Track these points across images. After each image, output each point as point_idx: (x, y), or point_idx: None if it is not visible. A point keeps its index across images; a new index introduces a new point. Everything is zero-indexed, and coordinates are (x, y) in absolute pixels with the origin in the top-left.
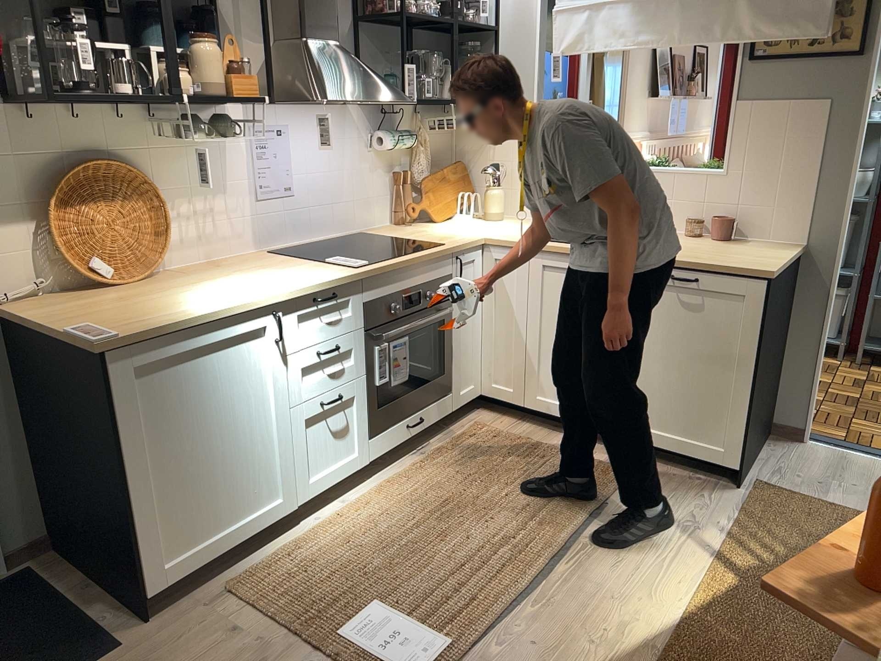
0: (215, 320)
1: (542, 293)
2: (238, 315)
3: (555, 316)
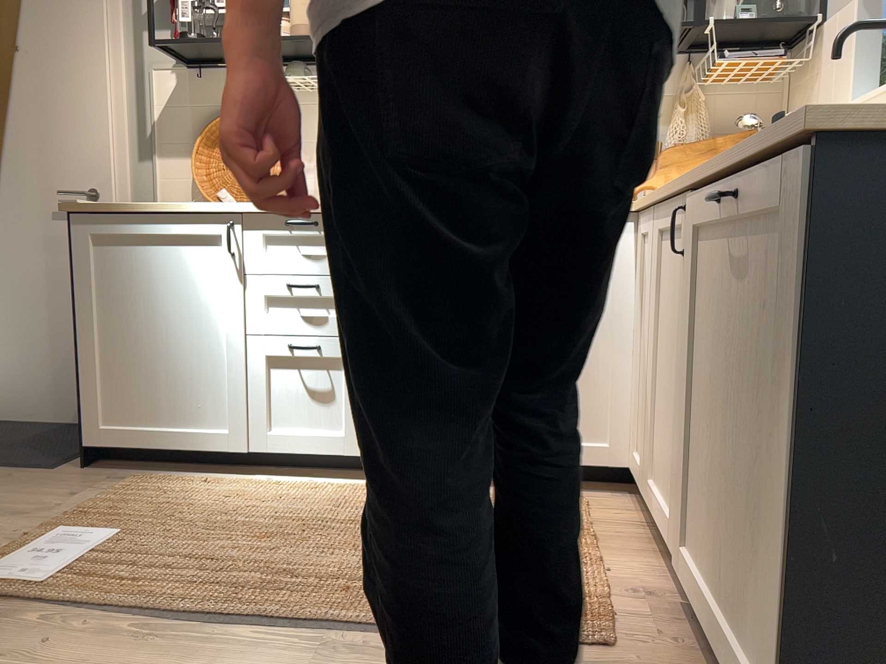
0: (167, 214)
1: (660, 285)
2: (189, 214)
3: (667, 326)
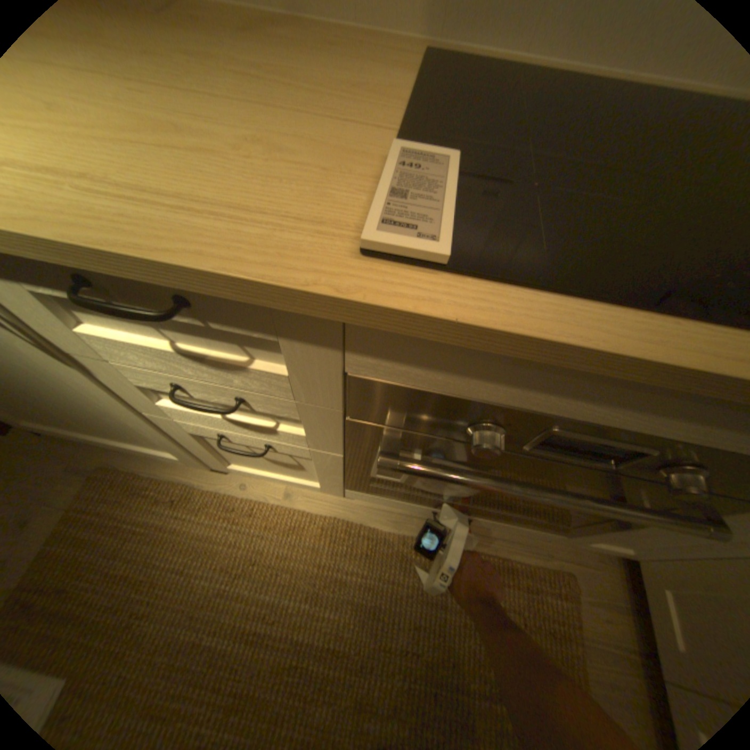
0: None
1: None
2: None
3: None
